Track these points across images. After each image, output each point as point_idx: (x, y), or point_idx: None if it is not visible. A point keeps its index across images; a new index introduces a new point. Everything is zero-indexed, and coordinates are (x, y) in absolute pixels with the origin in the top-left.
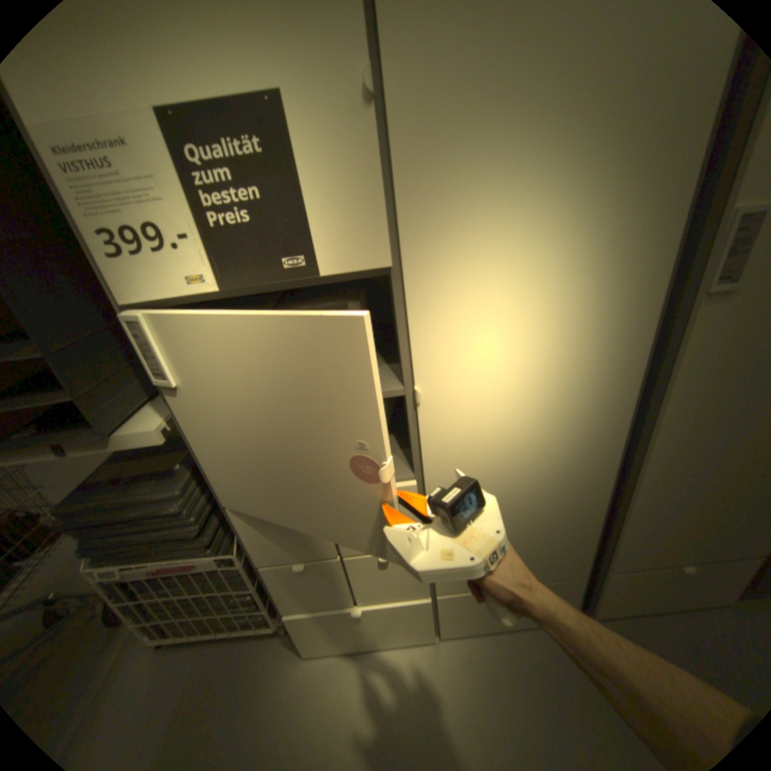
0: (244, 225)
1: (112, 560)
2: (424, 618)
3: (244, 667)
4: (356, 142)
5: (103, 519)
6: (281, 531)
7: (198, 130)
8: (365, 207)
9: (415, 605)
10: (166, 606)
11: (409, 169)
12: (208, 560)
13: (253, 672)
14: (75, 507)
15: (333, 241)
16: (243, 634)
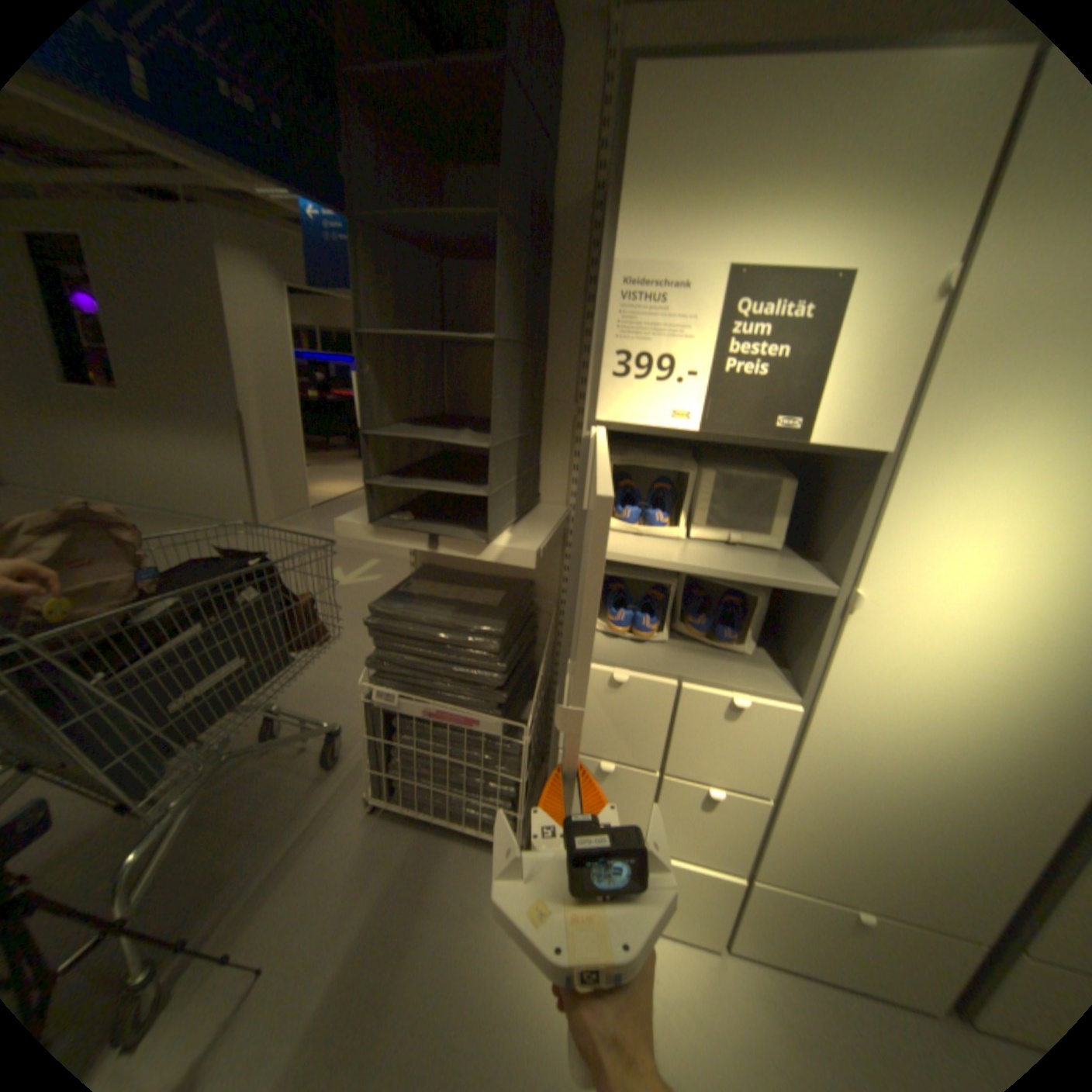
0: (758, 378)
1: (396, 684)
2: (726, 909)
3: (469, 879)
4: (911, 329)
5: (417, 633)
6: (613, 713)
7: (761, 290)
8: (892, 389)
9: (723, 882)
10: (418, 763)
11: (958, 363)
12: (497, 722)
13: (480, 889)
14: (394, 611)
15: (841, 413)
16: (481, 836)
